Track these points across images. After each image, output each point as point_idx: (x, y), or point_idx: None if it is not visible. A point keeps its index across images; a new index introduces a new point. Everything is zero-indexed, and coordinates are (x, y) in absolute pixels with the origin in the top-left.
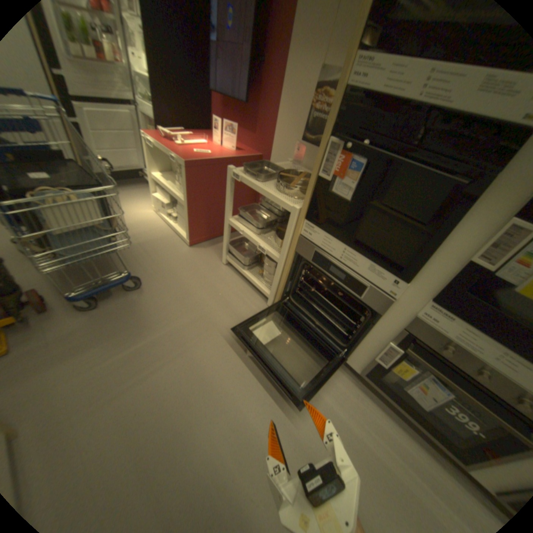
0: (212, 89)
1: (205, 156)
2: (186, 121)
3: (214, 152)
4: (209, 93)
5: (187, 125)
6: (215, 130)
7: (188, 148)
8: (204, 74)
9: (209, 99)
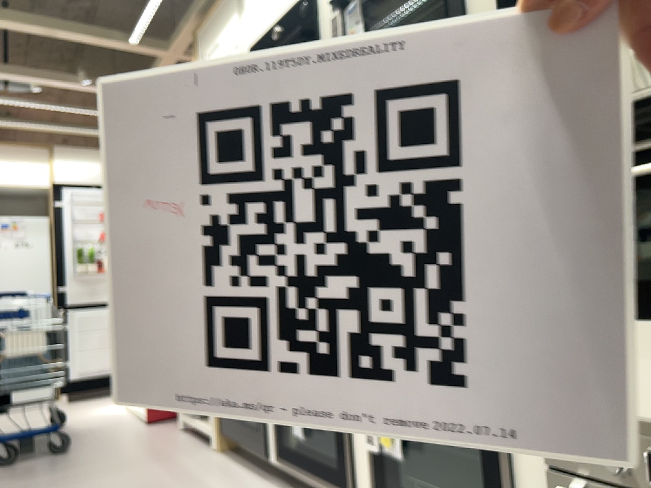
0: None
1: None
2: None
3: None
4: None
5: None
6: None
7: None
8: None
9: None
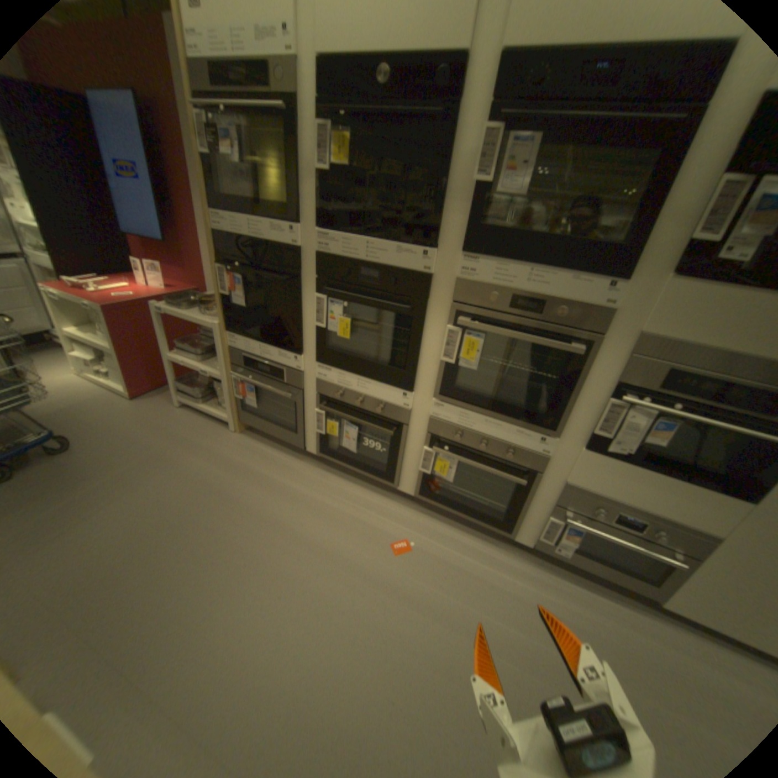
0: (123, 232)
1: (125, 299)
2: (98, 267)
3: (136, 294)
4: (122, 236)
5: (99, 272)
6: (133, 272)
7: (103, 294)
8: (111, 217)
9: (123, 242)
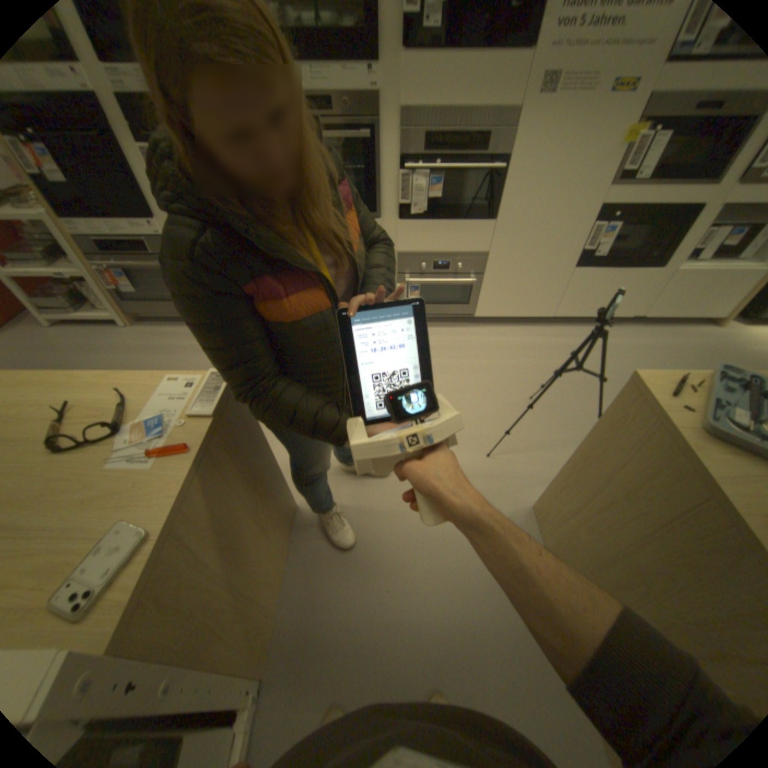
0: None
1: None
2: None
3: None
4: None
5: None
6: None
7: None
8: None
9: None
